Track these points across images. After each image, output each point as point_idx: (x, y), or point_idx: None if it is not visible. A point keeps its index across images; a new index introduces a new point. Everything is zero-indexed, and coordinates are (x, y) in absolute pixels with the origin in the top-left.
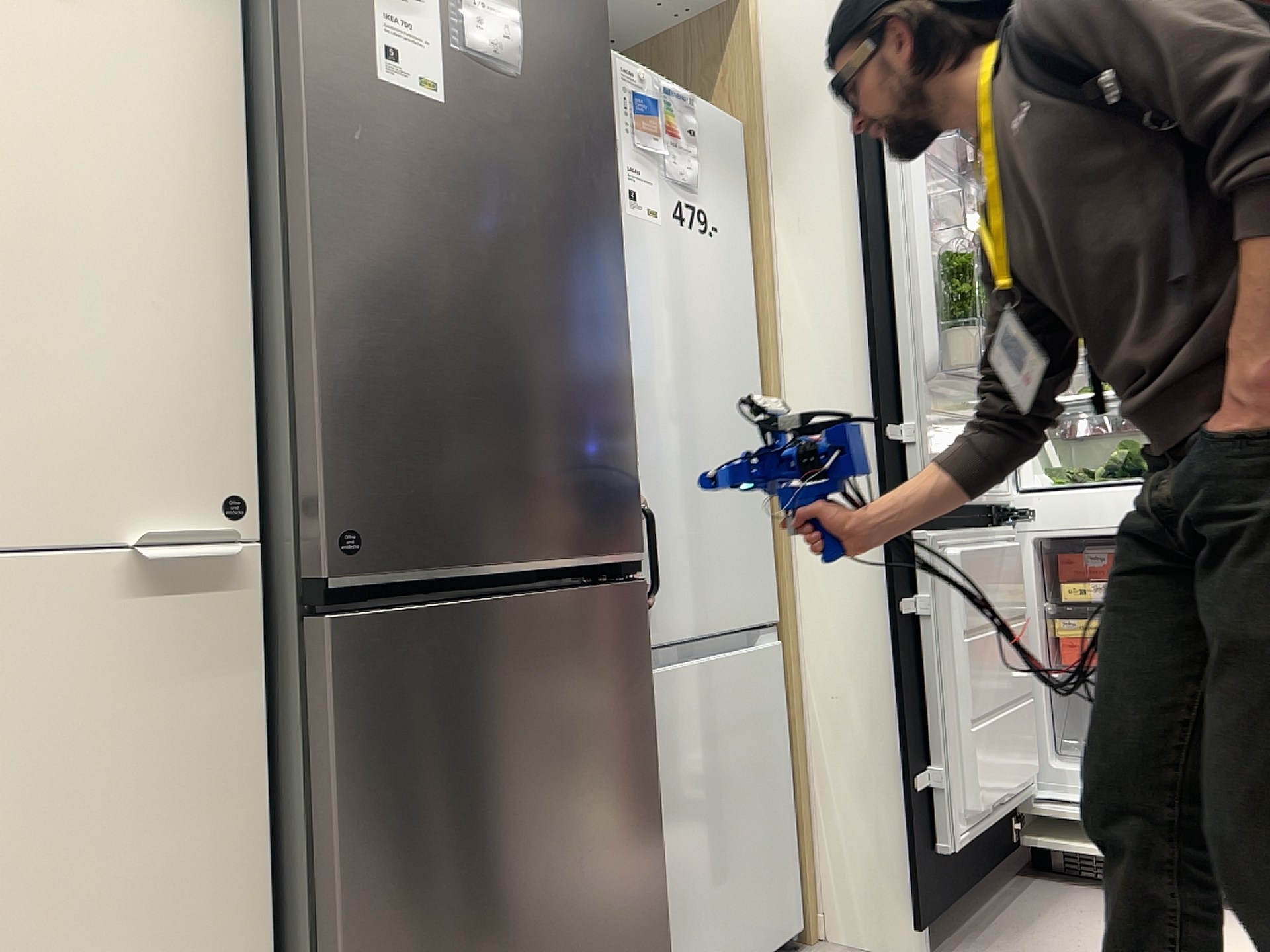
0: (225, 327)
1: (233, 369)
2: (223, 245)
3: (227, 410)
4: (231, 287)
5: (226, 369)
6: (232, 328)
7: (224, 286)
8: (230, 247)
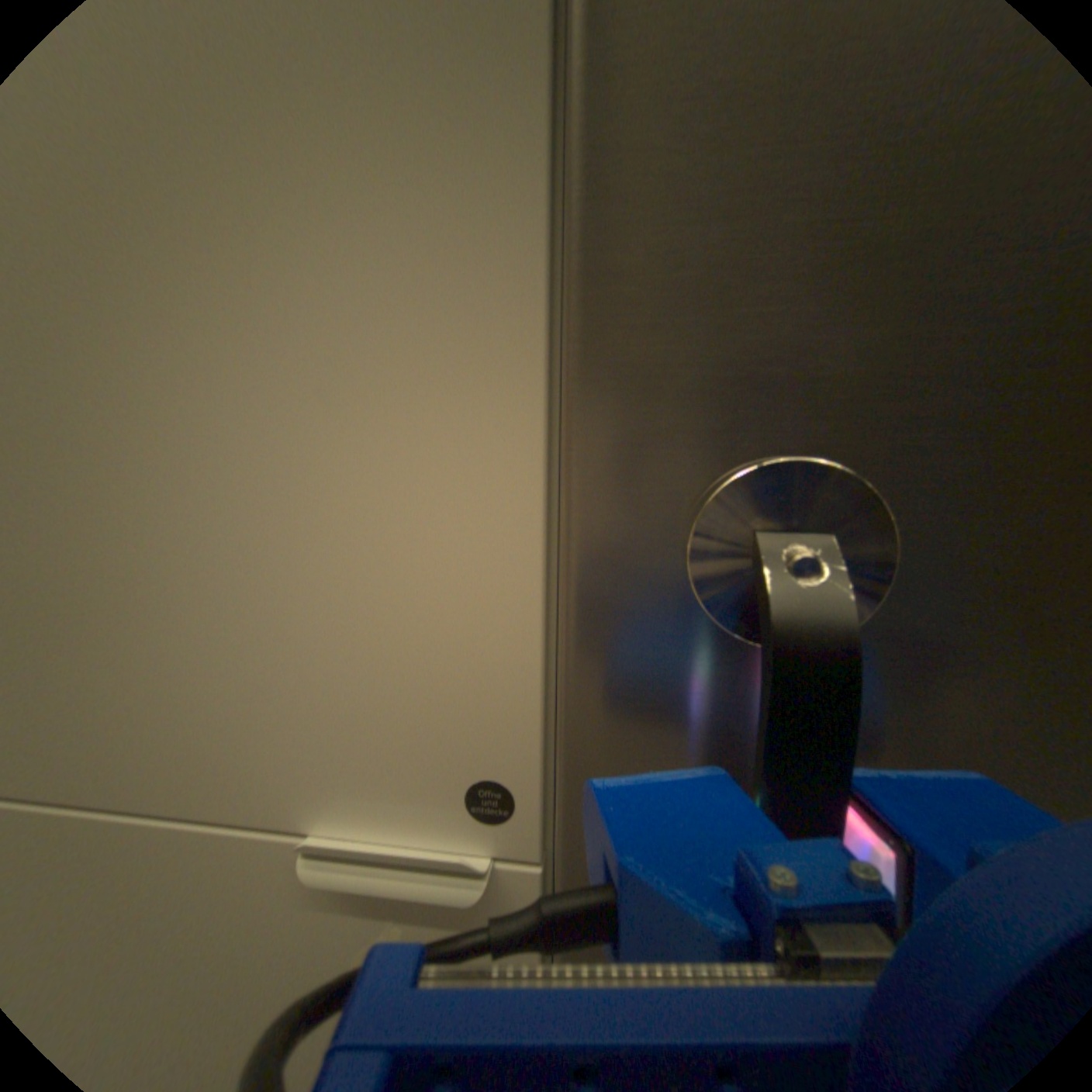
0: (505, 408)
1: (522, 508)
2: (506, 182)
3: (505, 599)
4: (522, 298)
5: (505, 508)
6: (522, 408)
7: (506, 300)
8: (522, 180)
